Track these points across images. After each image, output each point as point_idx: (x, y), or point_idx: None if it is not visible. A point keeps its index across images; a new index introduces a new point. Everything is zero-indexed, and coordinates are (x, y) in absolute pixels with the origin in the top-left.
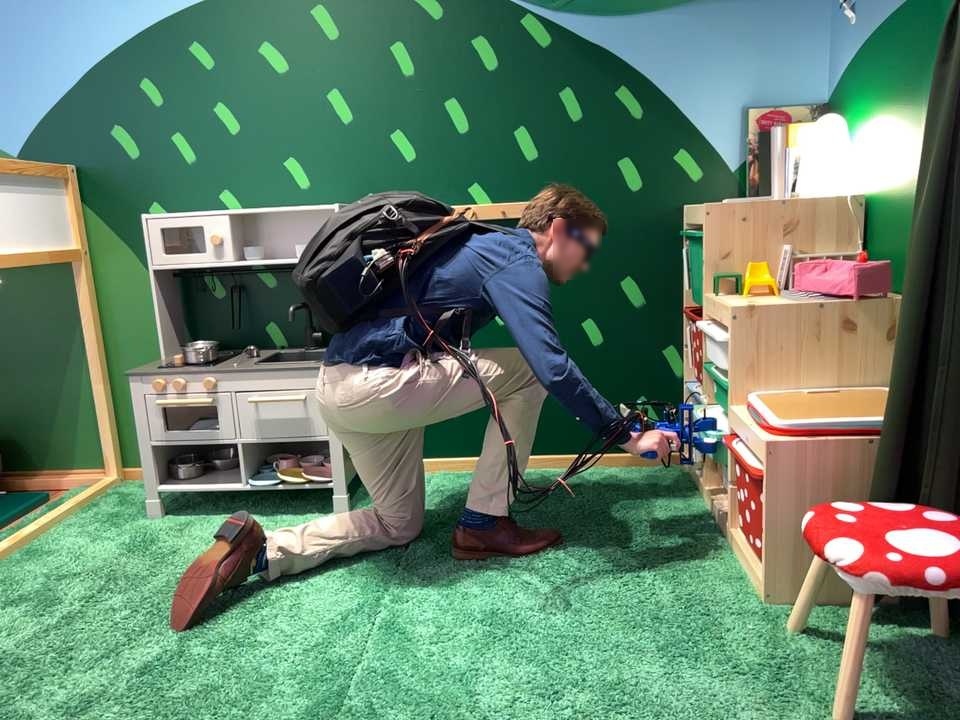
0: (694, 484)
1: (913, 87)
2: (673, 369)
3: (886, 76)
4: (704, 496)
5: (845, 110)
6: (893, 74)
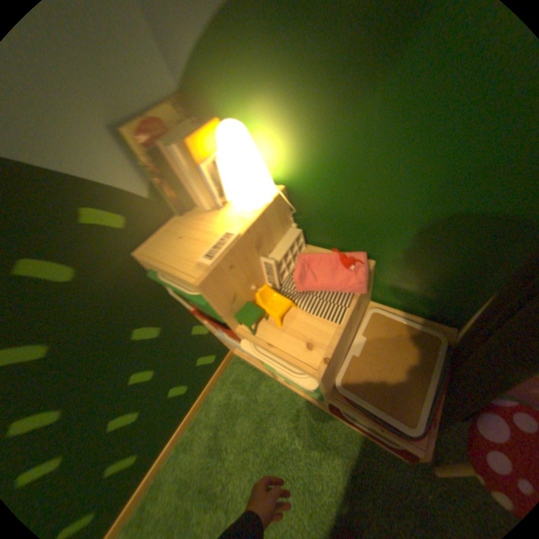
0: (260, 370)
1: (354, 85)
2: (204, 333)
3: (291, 65)
4: (277, 379)
5: (221, 101)
6: (305, 63)
